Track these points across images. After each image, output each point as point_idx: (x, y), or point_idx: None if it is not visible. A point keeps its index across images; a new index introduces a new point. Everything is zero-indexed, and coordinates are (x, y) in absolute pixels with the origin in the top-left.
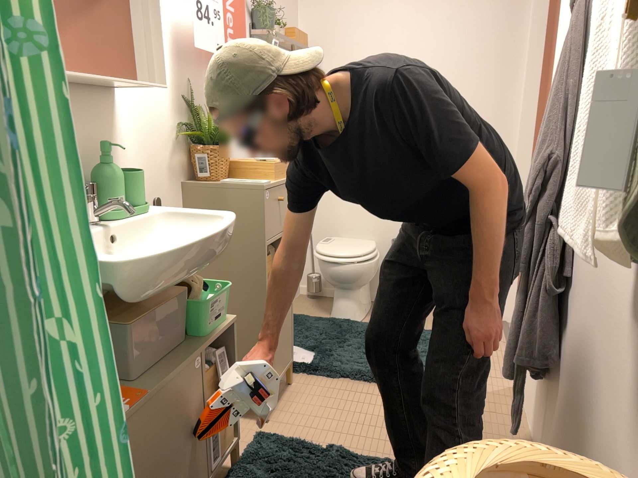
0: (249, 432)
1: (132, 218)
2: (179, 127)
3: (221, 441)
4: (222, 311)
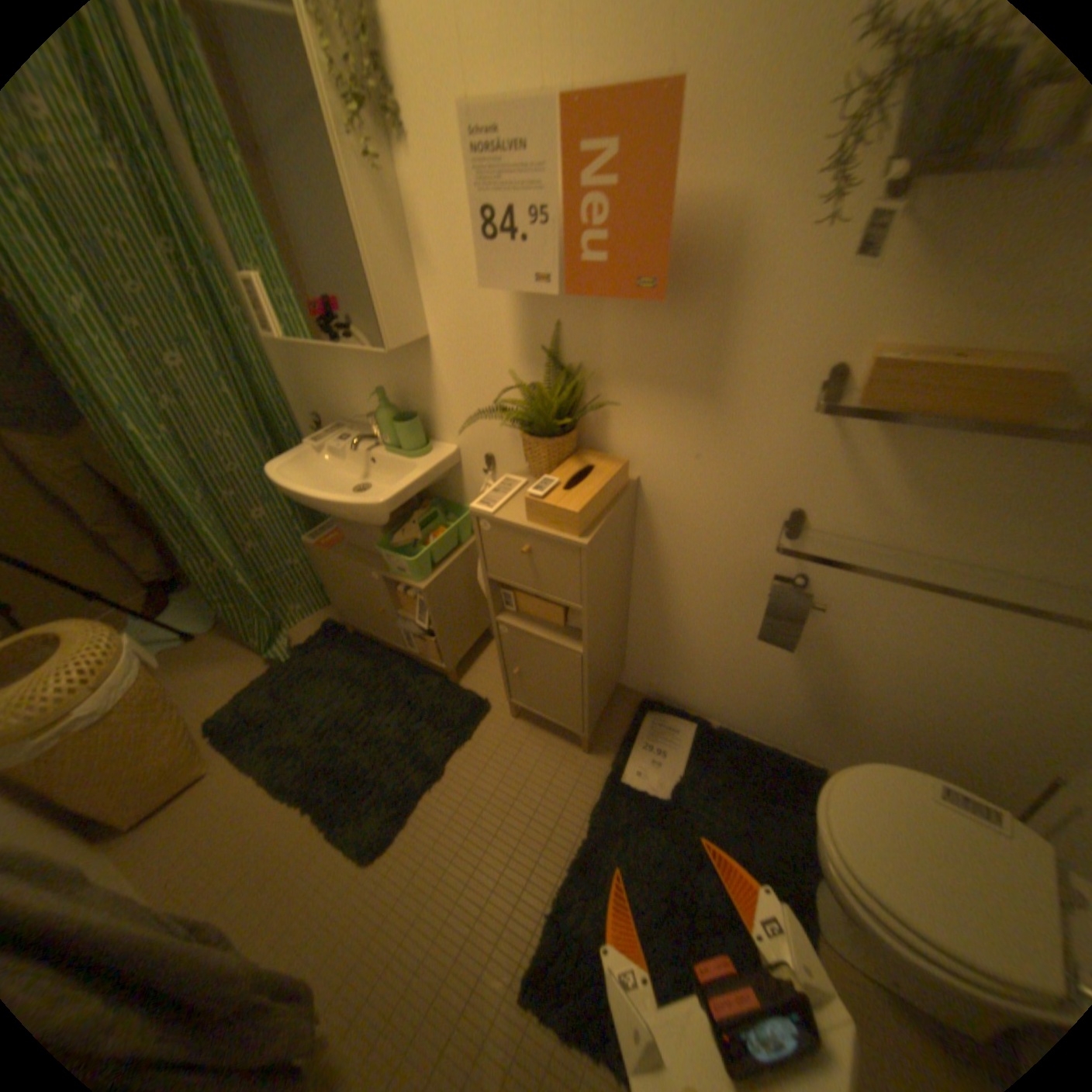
0: (500, 698)
1: (390, 455)
2: (519, 385)
3: (418, 647)
4: (405, 572)
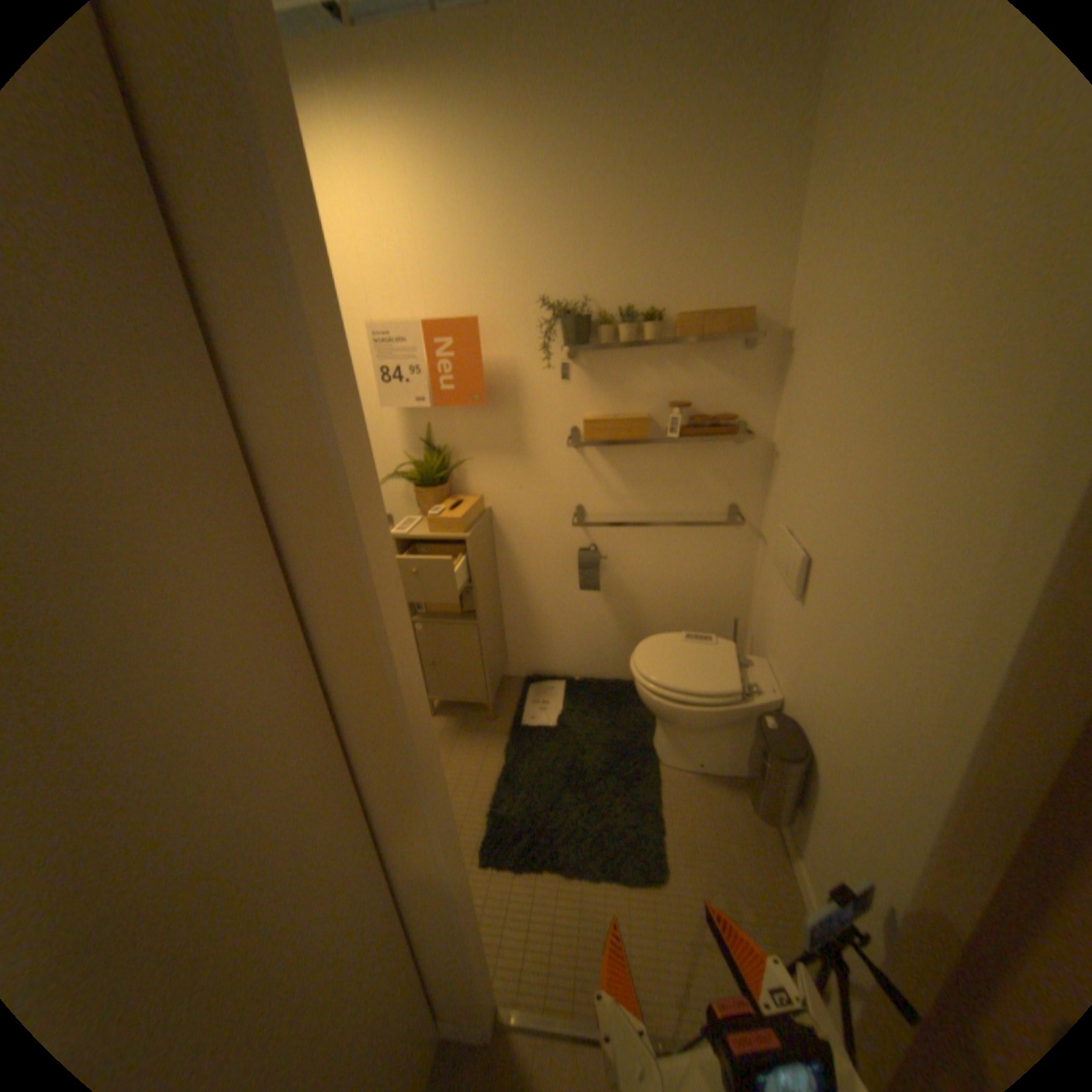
0: None
1: None
2: (407, 464)
3: None
4: None
